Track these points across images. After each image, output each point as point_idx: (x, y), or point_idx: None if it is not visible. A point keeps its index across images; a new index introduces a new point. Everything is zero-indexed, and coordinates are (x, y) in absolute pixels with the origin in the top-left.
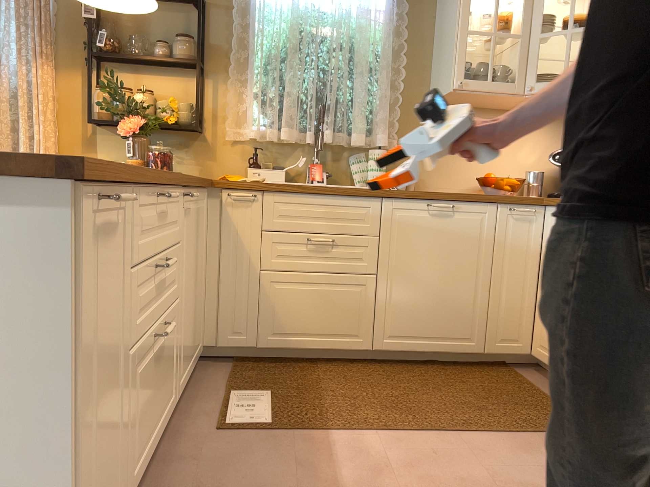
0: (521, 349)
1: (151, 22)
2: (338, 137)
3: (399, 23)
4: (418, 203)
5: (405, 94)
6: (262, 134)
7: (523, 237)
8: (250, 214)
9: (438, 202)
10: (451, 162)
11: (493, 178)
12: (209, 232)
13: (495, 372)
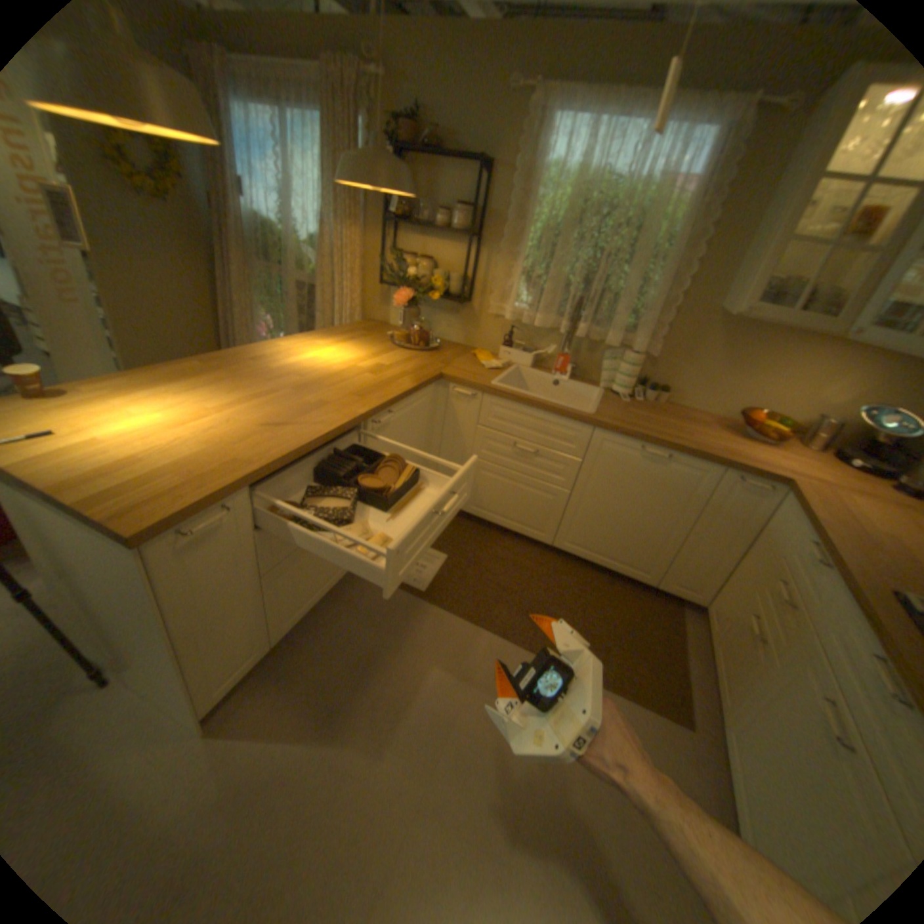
0: (698, 601)
1: (440, 181)
2: (593, 332)
3: (714, 197)
4: (632, 442)
5: (693, 291)
6: (521, 313)
7: (745, 509)
8: (471, 409)
9: (655, 448)
10: (723, 381)
11: (760, 420)
12: (438, 414)
13: (660, 607)
